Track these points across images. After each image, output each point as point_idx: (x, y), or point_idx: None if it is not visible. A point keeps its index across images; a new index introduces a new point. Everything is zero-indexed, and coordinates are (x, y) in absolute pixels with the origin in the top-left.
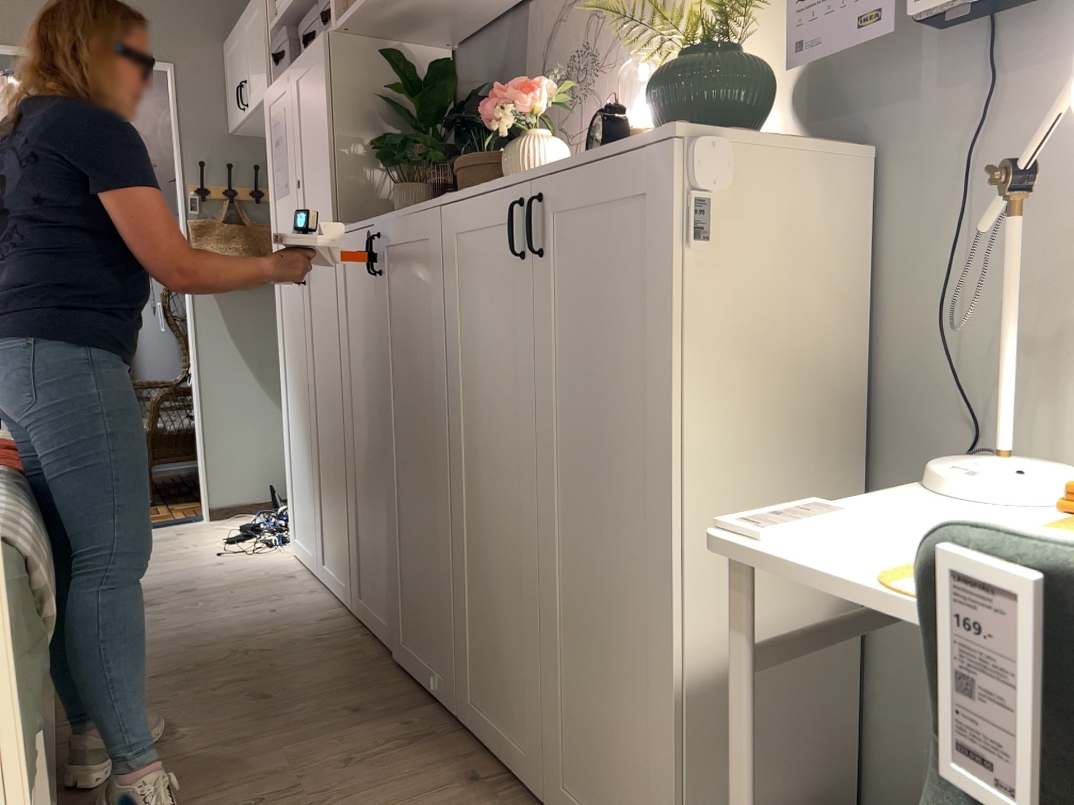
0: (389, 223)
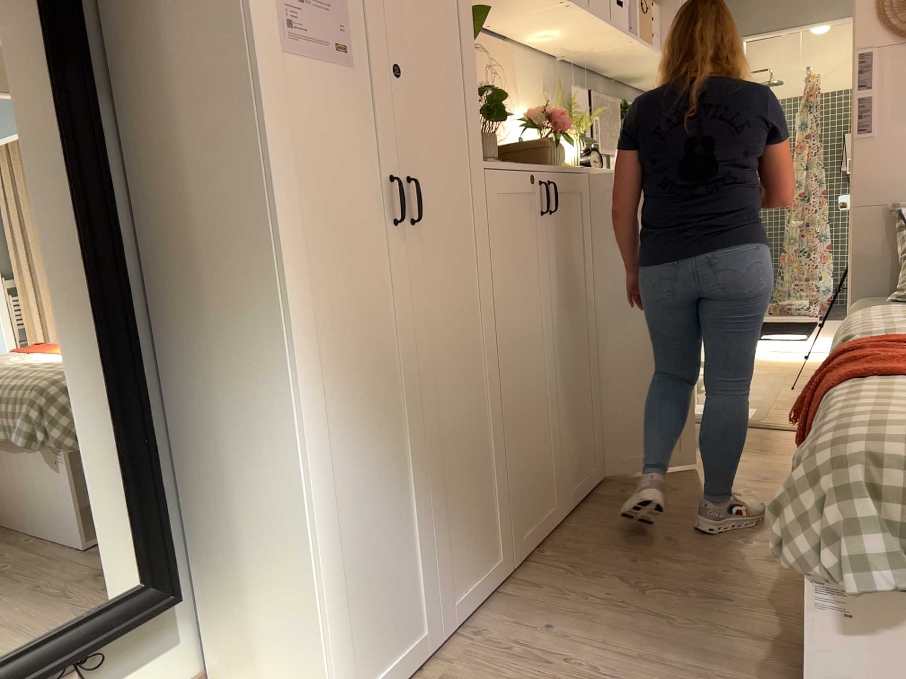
0: (555, 173)
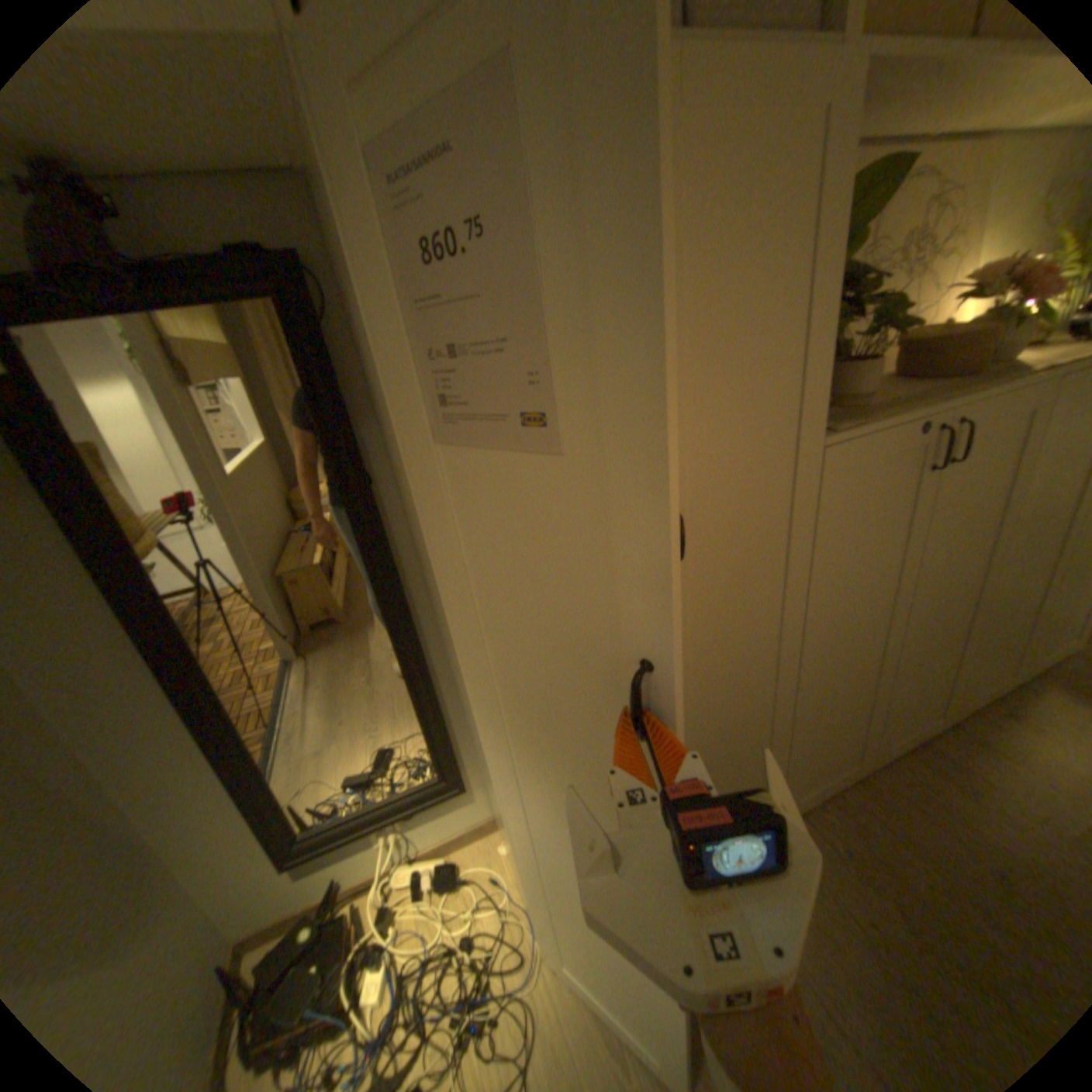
0: (979, 405)
